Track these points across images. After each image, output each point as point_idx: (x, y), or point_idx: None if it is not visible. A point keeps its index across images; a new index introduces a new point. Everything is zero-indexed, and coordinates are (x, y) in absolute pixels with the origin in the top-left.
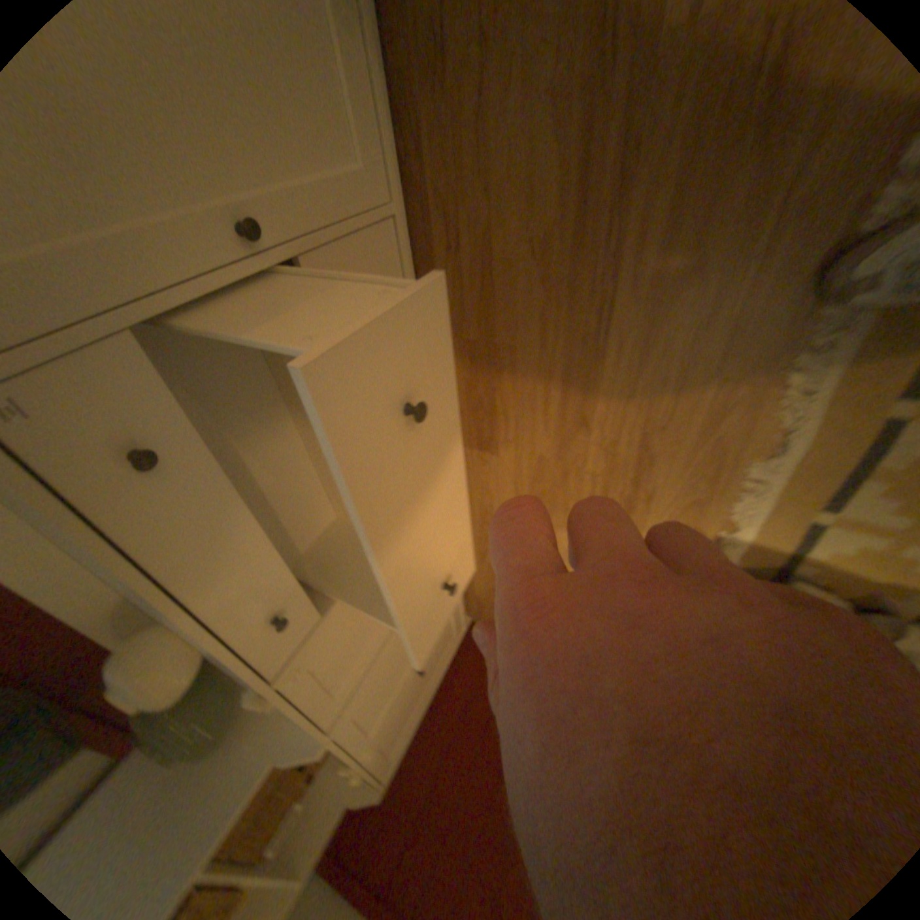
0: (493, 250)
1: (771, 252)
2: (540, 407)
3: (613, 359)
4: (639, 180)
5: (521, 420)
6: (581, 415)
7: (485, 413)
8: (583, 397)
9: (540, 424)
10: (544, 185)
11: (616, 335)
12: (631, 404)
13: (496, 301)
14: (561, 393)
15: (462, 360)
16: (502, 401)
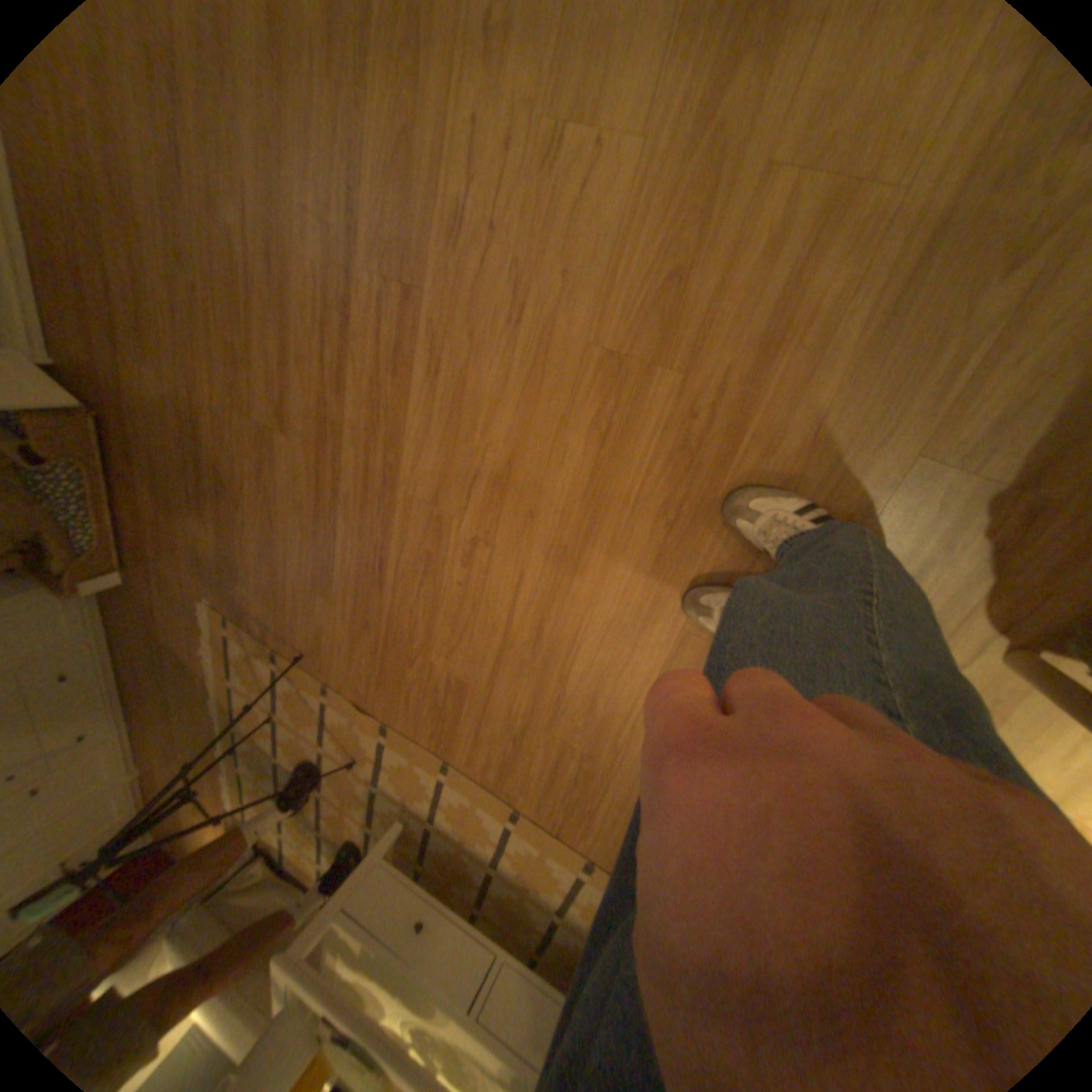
0: (125, 665)
1: (190, 710)
2: (151, 727)
3: (166, 720)
4: (157, 673)
5: (146, 729)
6: (164, 737)
7: (133, 719)
8: (162, 730)
9: (152, 734)
10: (135, 658)
11: (165, 713)
12: (176, 740)
13: (129, 680)
14: (156, 725)
15: (121, 693)
16: (138, 717)
